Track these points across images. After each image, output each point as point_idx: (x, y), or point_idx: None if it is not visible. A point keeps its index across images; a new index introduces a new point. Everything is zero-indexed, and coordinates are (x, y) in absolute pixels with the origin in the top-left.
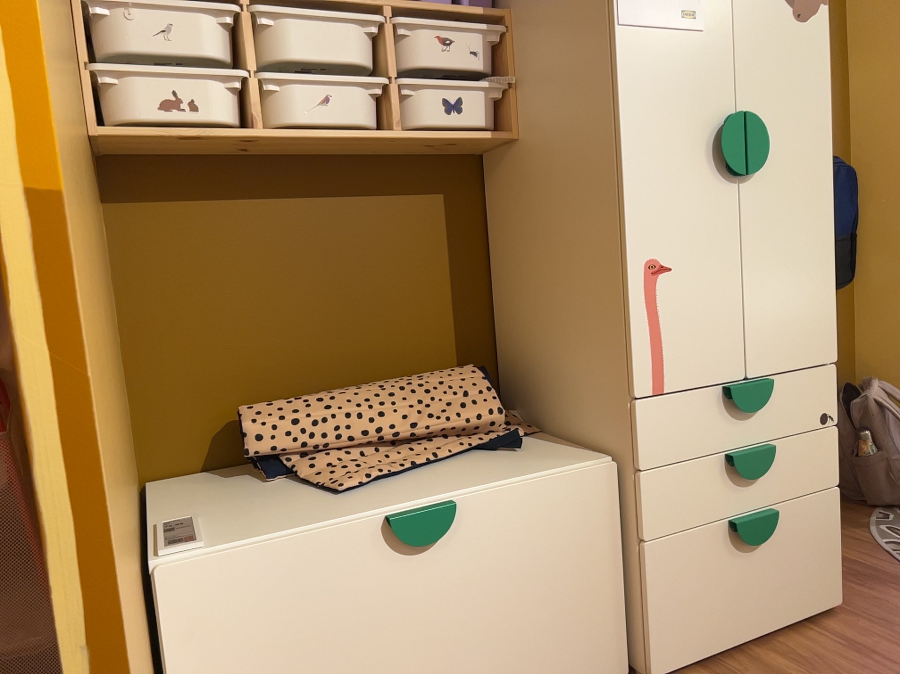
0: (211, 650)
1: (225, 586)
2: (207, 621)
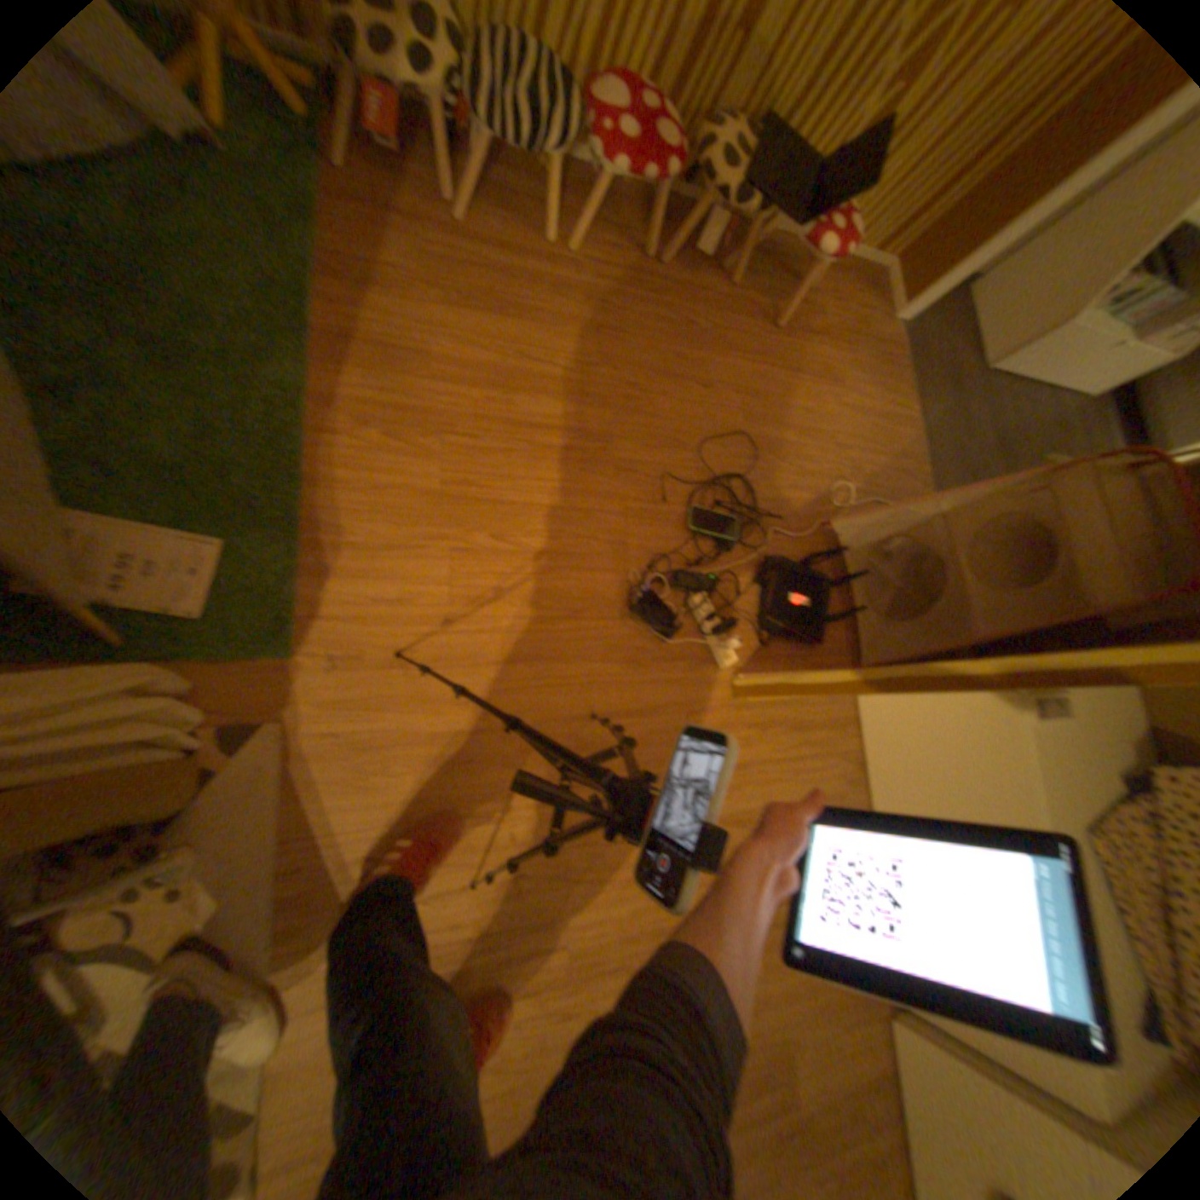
0: (962, 722)
1: (1005, 737)
2: (982, 723)
